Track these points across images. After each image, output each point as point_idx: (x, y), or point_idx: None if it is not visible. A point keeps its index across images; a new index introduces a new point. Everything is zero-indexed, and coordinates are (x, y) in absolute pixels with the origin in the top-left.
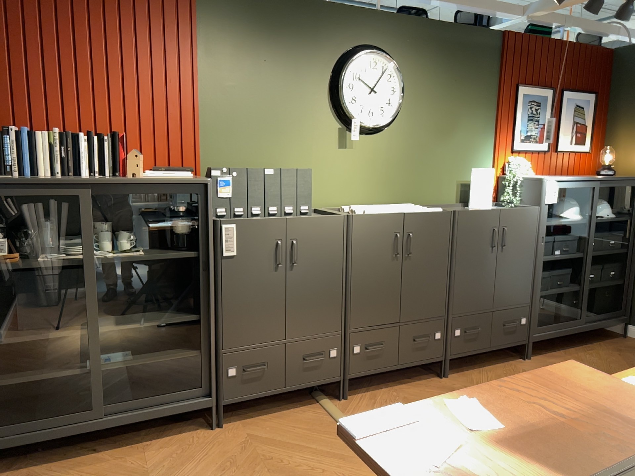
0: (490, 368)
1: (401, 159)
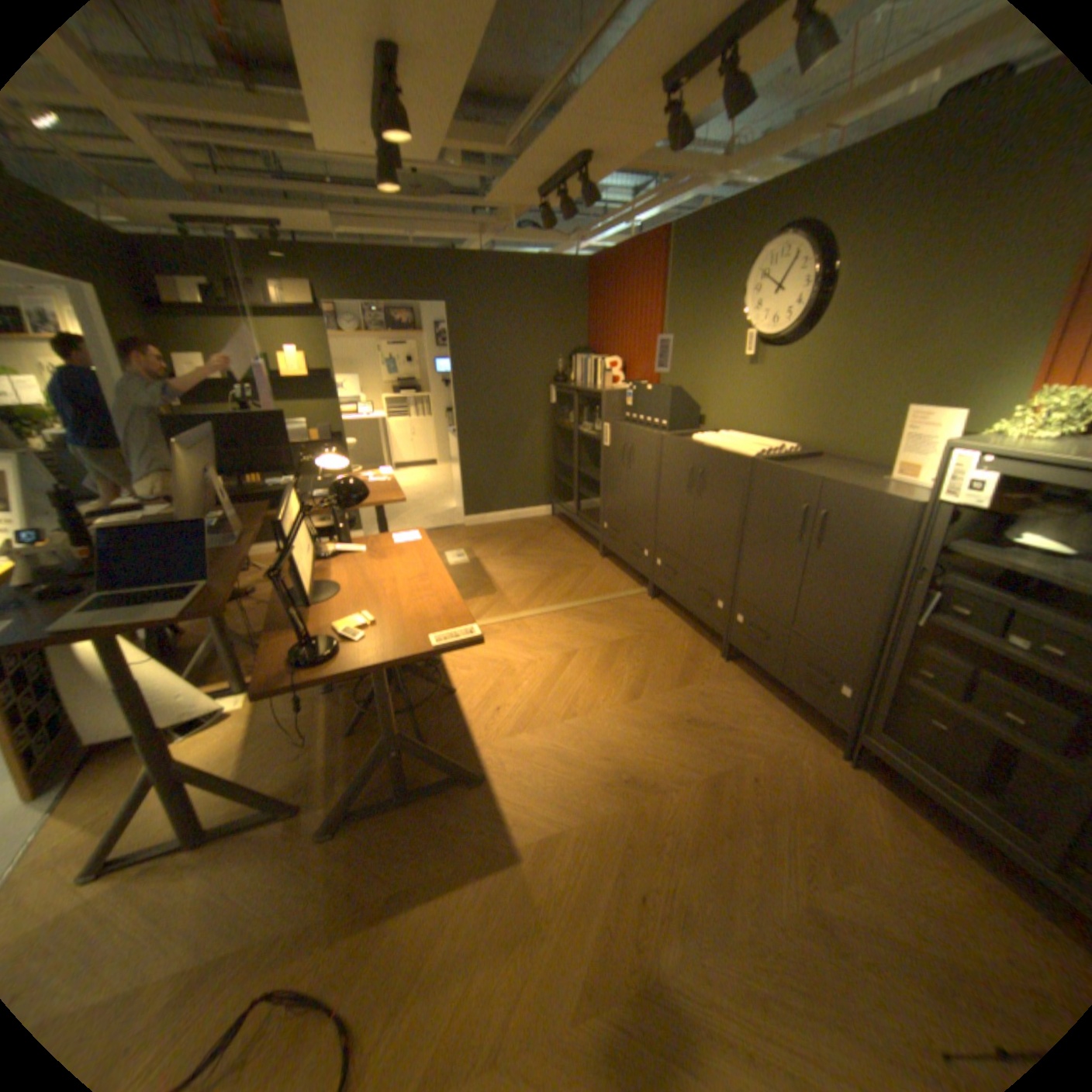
0: (783, 708)
1: (818, 381)
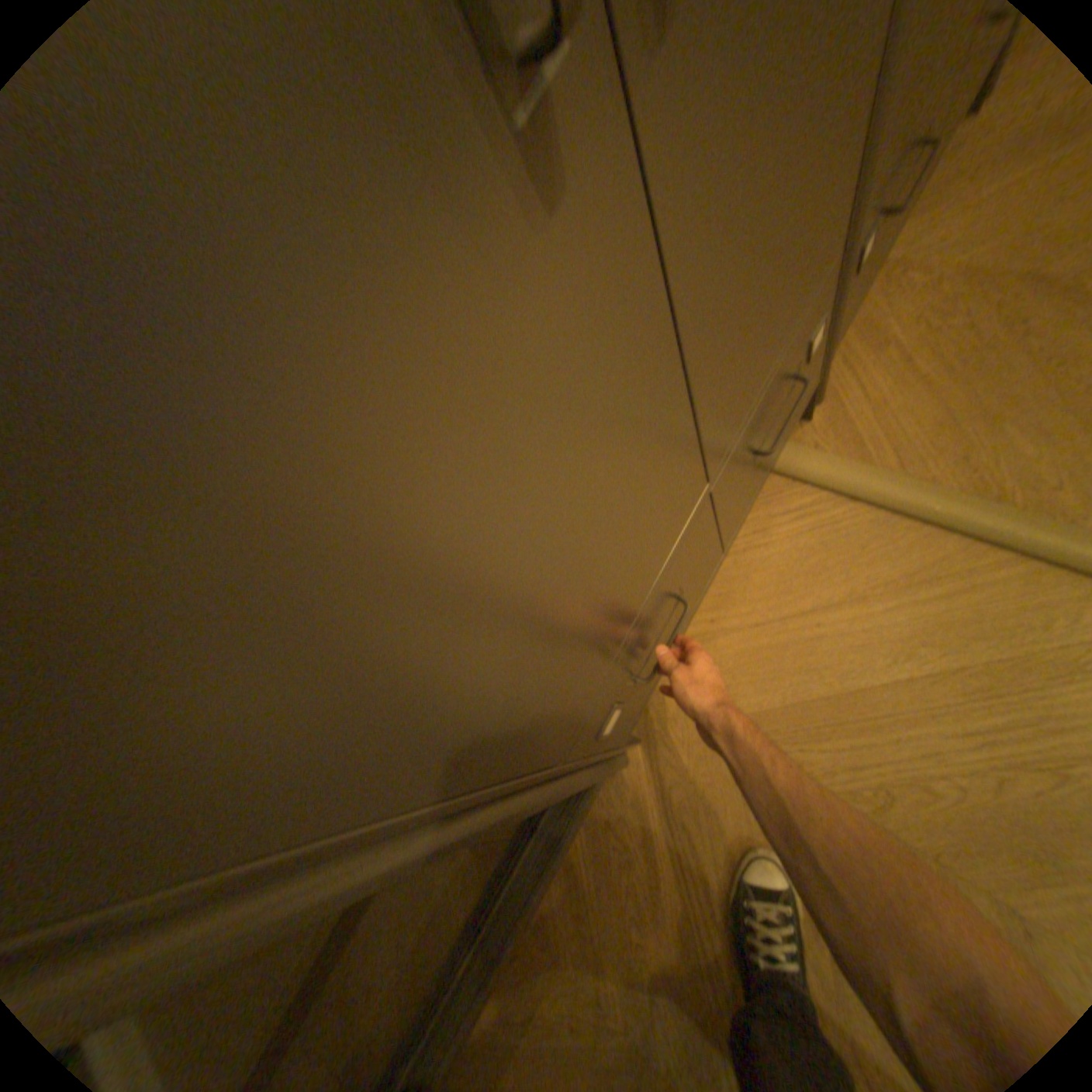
0: None
1: None
